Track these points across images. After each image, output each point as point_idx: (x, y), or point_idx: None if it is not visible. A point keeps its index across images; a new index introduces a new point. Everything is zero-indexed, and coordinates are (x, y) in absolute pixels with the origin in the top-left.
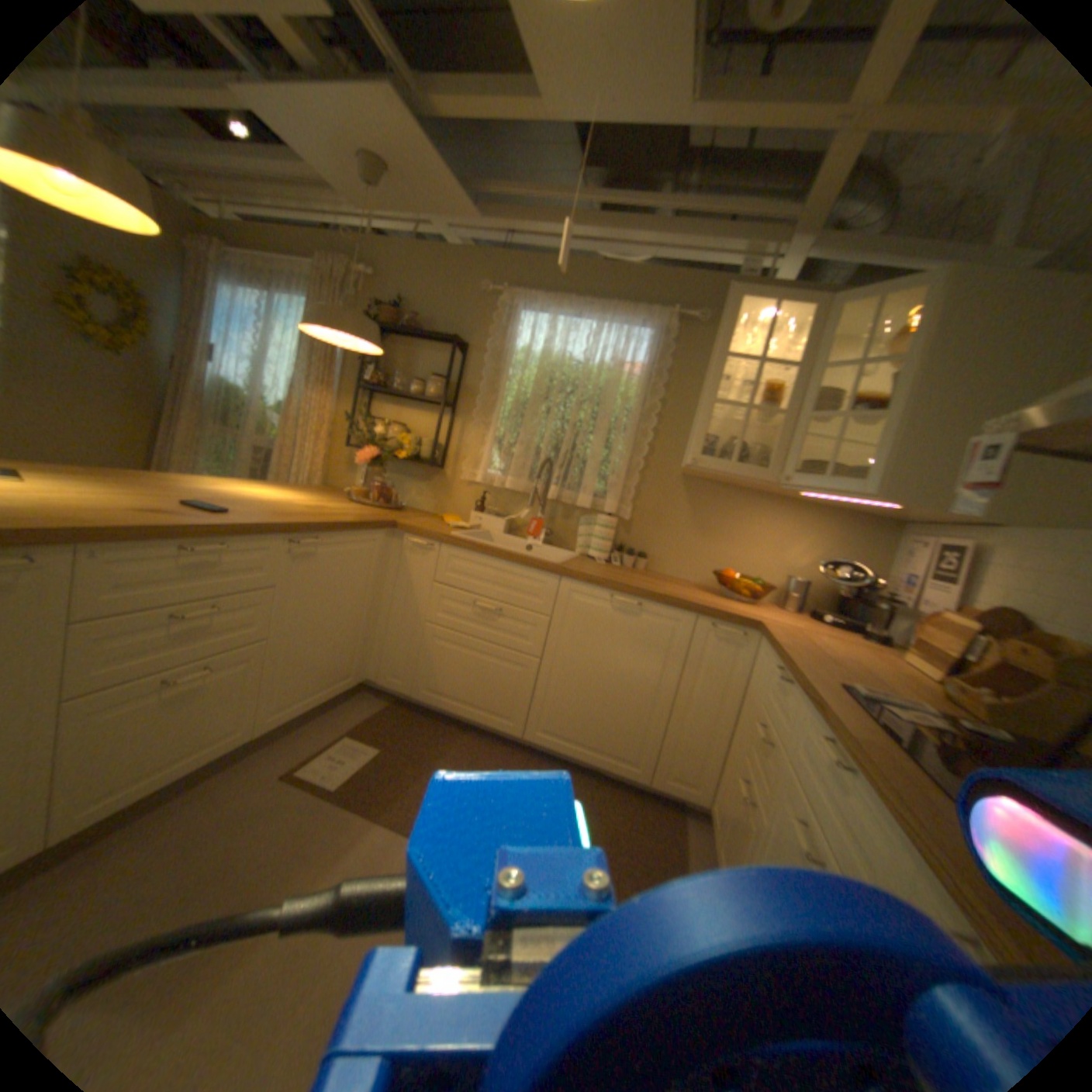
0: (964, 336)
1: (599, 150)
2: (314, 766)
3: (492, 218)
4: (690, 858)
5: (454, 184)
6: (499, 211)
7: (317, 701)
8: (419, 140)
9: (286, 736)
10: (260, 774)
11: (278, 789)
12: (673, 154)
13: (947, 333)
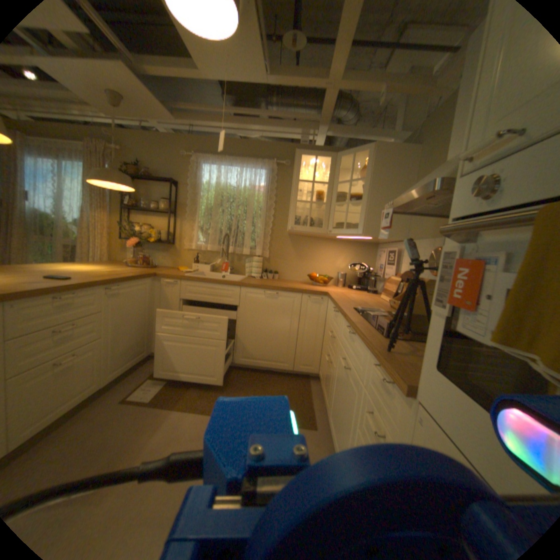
0: (383, 169)
1: (229, 86)
2: (135, 394)
3: (181, 119)
4: (312, 393)
5: (160, 105)
6: (184, 115)
7: (129, 365)
8: (139, 85)
9: (116, 385)
10: (108, 403)
11: (119, 407)
12: (263, 89)
13: (377, 168)
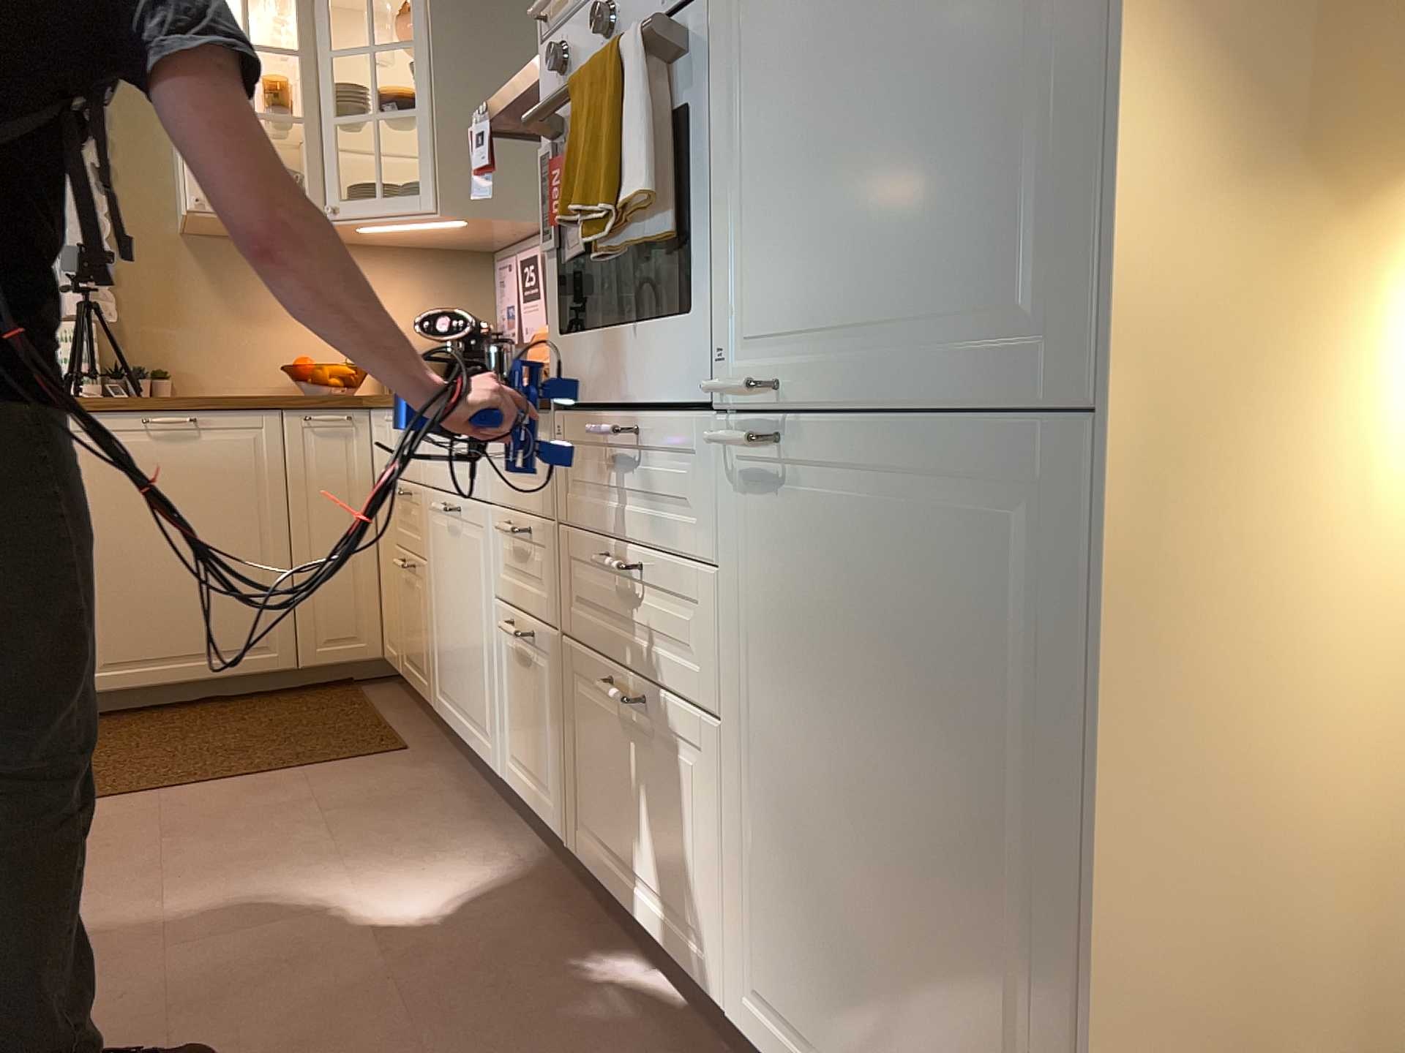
0: (460, 17)
1: None
2: None
3: None
4: (376, 704)
5: None
6: None
7: None
8: None
9: None
10: None
11: None
12: None
13: (444, 14)
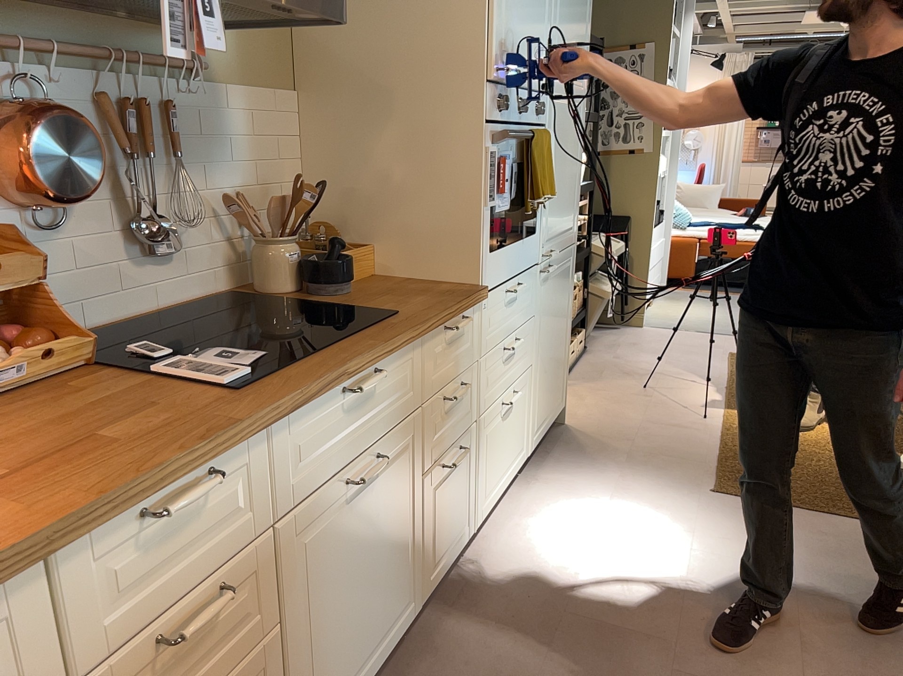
0: None
1: None
2: None
3: None
4: None
5: None
6: None
7: None
8: None
9: None
10: None
11: None
12: None
13: None
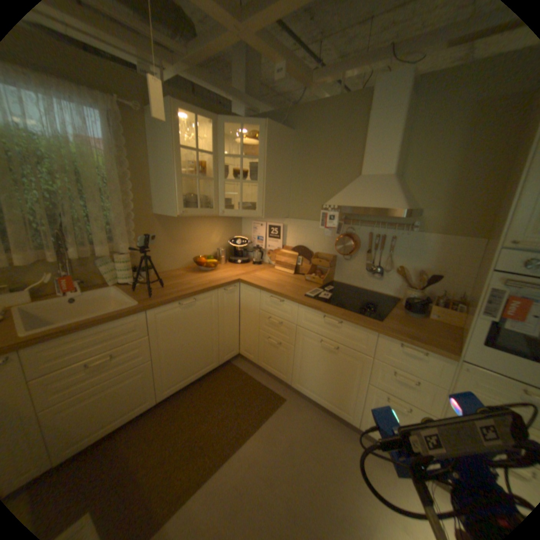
0: (272, 150)
1: None
2: None
3: None
4: (247, 373)
5: None
6: None
7: None
8: None
9: None
10: None
11: None
12: None
13: (268, 149)
